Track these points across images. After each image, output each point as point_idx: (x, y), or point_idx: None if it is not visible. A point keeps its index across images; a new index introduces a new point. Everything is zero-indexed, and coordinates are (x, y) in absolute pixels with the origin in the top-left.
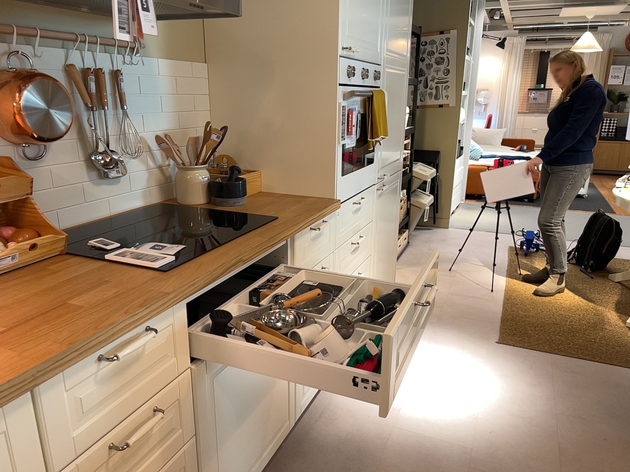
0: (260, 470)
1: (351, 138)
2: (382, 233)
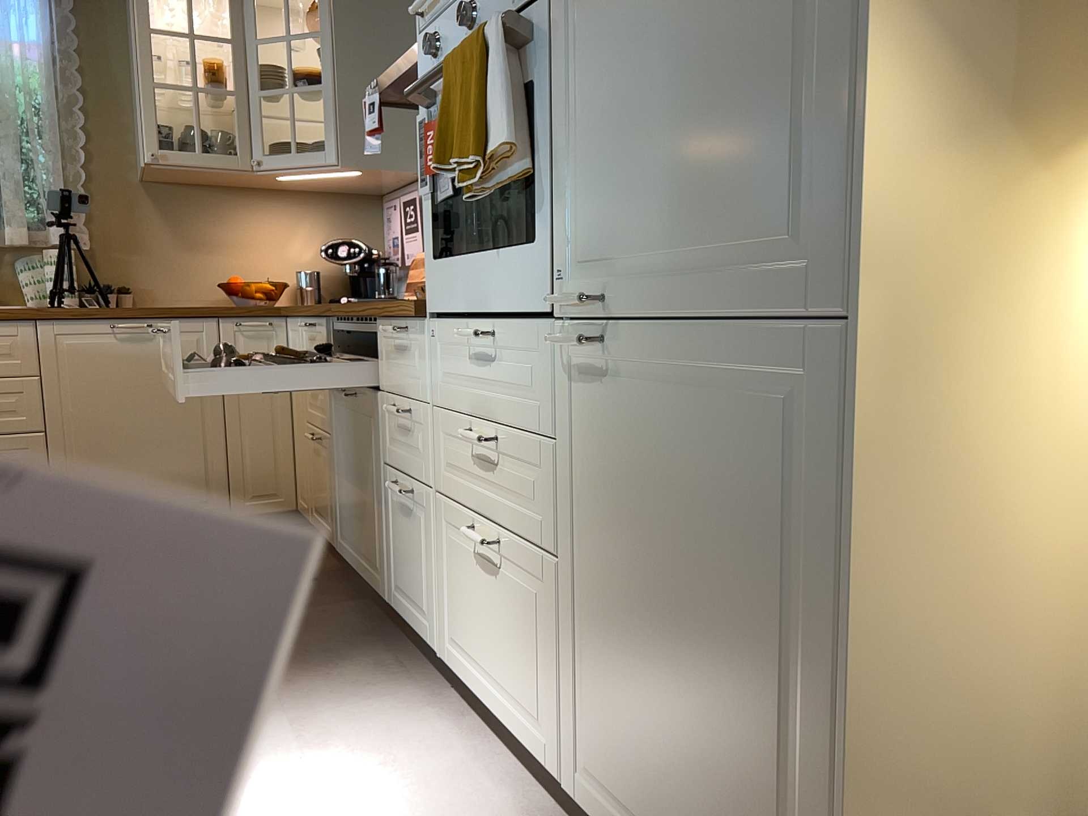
0: (363, 579)
1: (446, 178)
2: (621, 547)
